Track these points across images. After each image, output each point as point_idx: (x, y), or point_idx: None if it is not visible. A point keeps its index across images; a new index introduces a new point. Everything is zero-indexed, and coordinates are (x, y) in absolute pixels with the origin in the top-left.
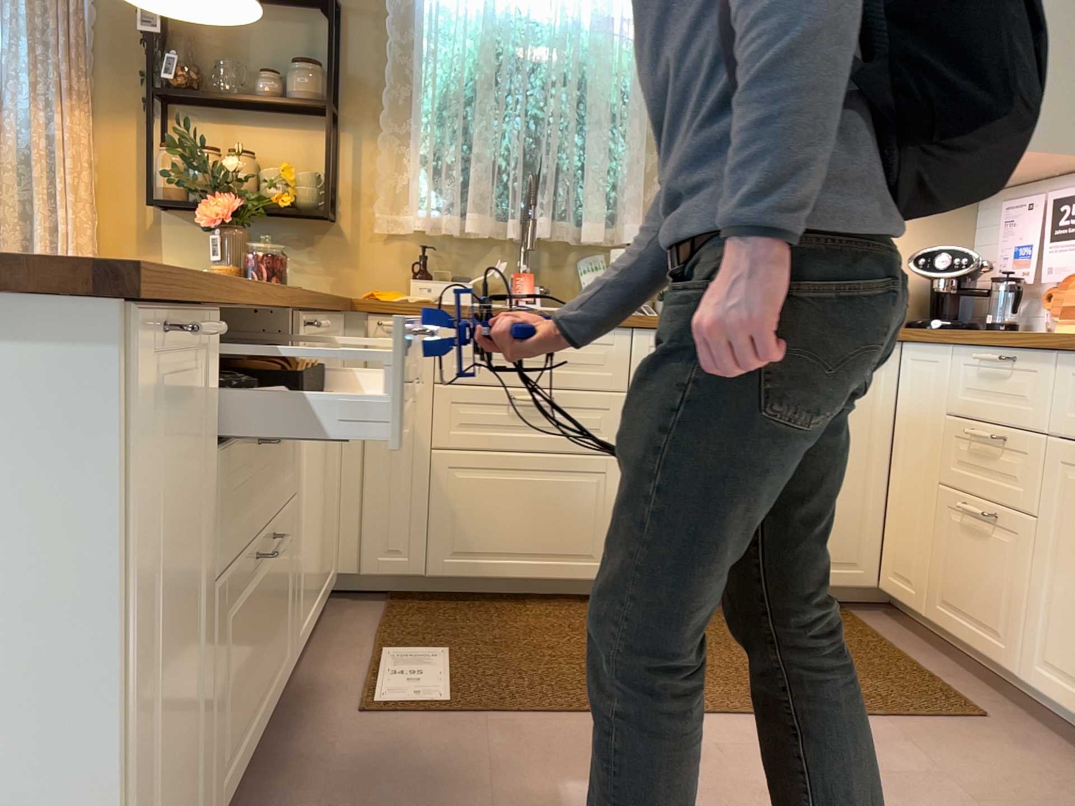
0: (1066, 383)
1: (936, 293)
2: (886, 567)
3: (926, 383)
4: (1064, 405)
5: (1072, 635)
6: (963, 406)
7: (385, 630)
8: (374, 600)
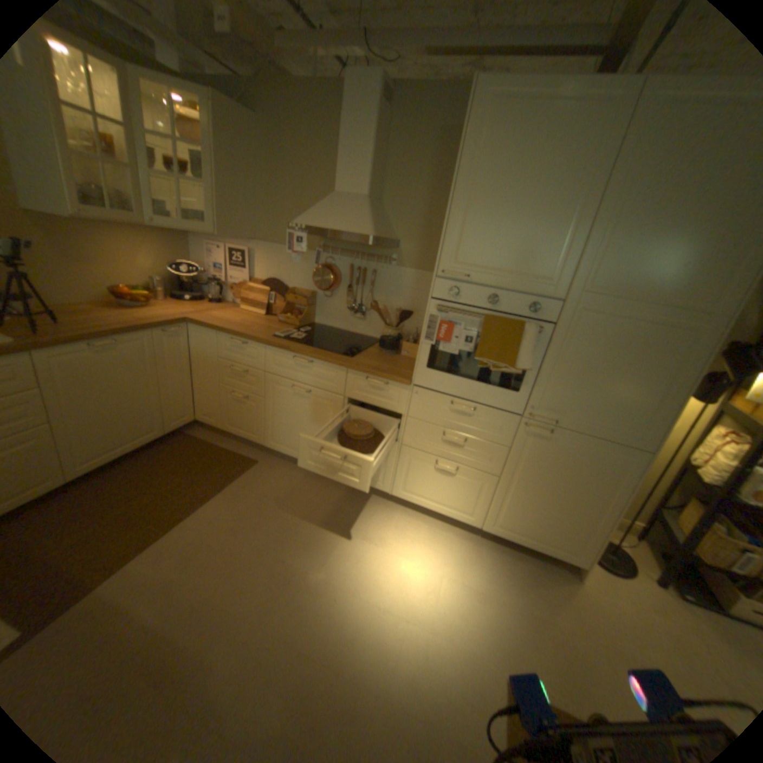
0: (268, 355)
1: (179, 280)
2: (196, 413)
3: (203, 343)
4: (268, 362)
5: (280, 432)
6: (224, 356)
7: None
8: None
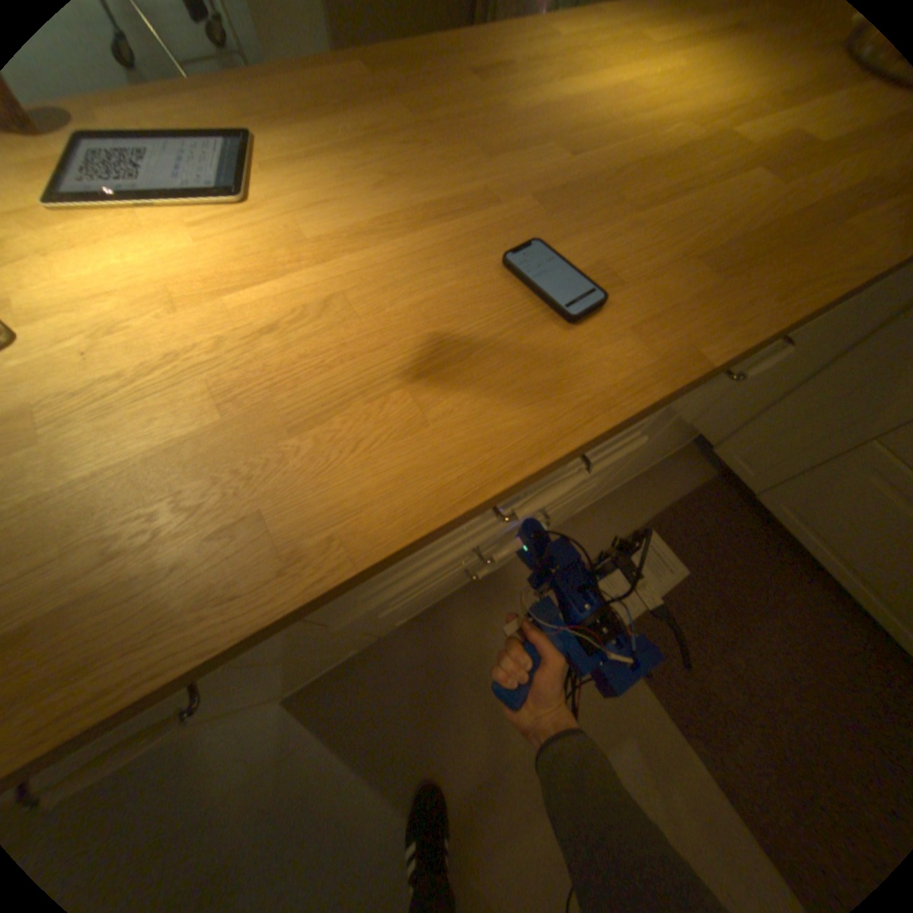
0: None
1: None
2: None
3: None
4: None
5: None
6: None
7: (680, 510)
8: (713, 466)
